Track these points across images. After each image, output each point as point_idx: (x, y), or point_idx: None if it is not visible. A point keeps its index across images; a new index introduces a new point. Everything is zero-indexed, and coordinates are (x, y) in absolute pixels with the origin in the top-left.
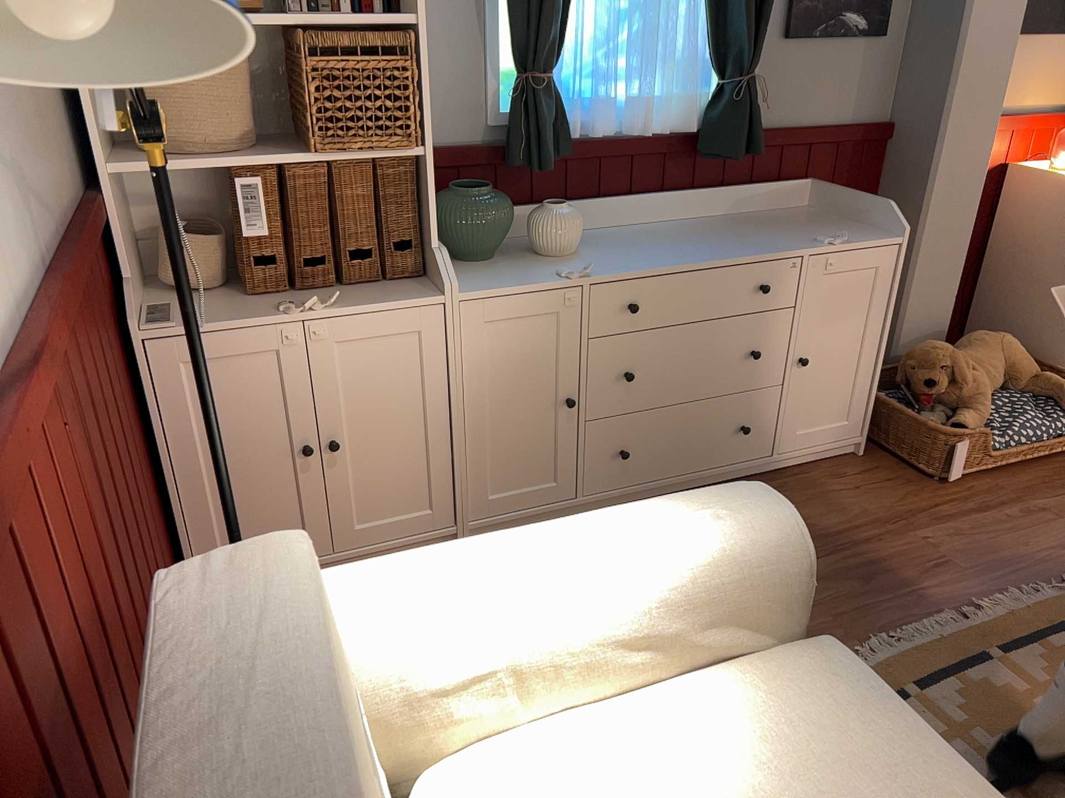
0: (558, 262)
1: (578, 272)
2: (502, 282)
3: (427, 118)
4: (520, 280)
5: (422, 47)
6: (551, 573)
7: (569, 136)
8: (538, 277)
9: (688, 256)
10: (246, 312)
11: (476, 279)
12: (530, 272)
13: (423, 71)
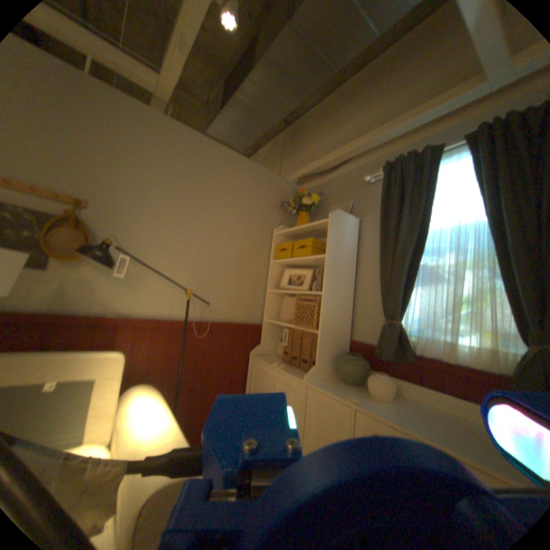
0: (368, 399)
1: (360, 403)
2: (329, 390)
3: (322, 322)
4: (336, 392)
5: (324, 300)
6: (143, 425)
7: (414, 352)
8: (343, 395)
9: (432, 434)
10: (272, 362)
11: (327, 386)
12: (347, 394)
13: (323, 307)
